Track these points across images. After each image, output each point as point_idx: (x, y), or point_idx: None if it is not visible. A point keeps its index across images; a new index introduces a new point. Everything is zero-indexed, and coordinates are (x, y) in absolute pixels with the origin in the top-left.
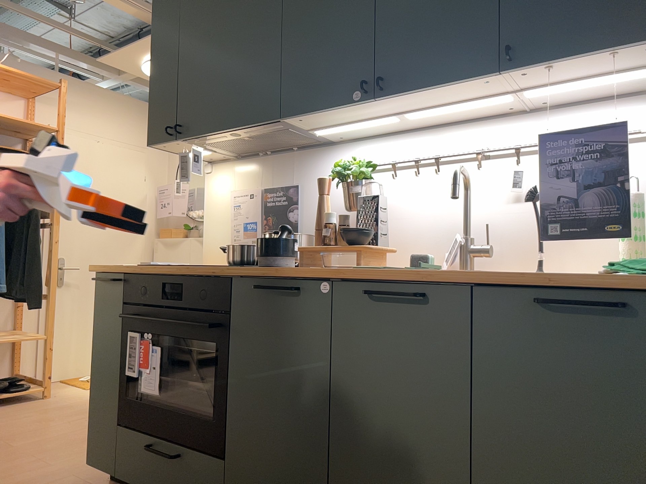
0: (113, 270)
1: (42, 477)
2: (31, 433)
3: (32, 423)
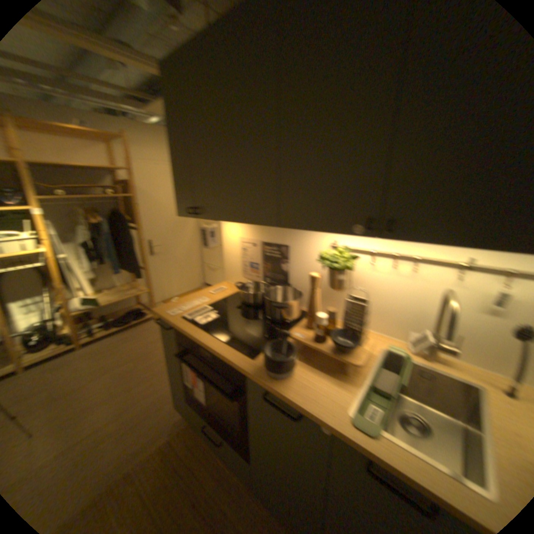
0: (164, 321)
1: (152, 403)
2: (147, 356)
3: (147, 345)
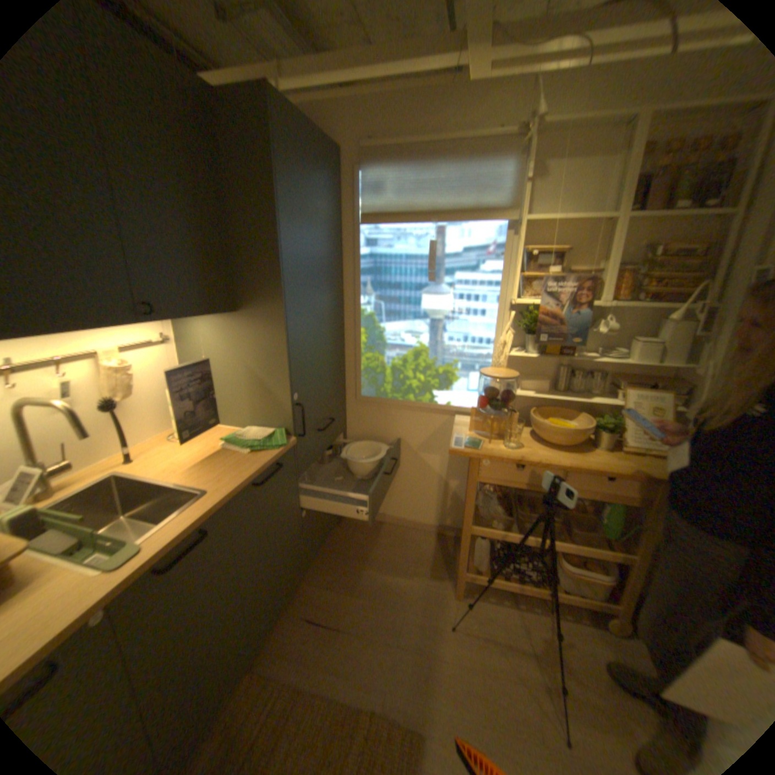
0: None
1: None
2: None
3: None
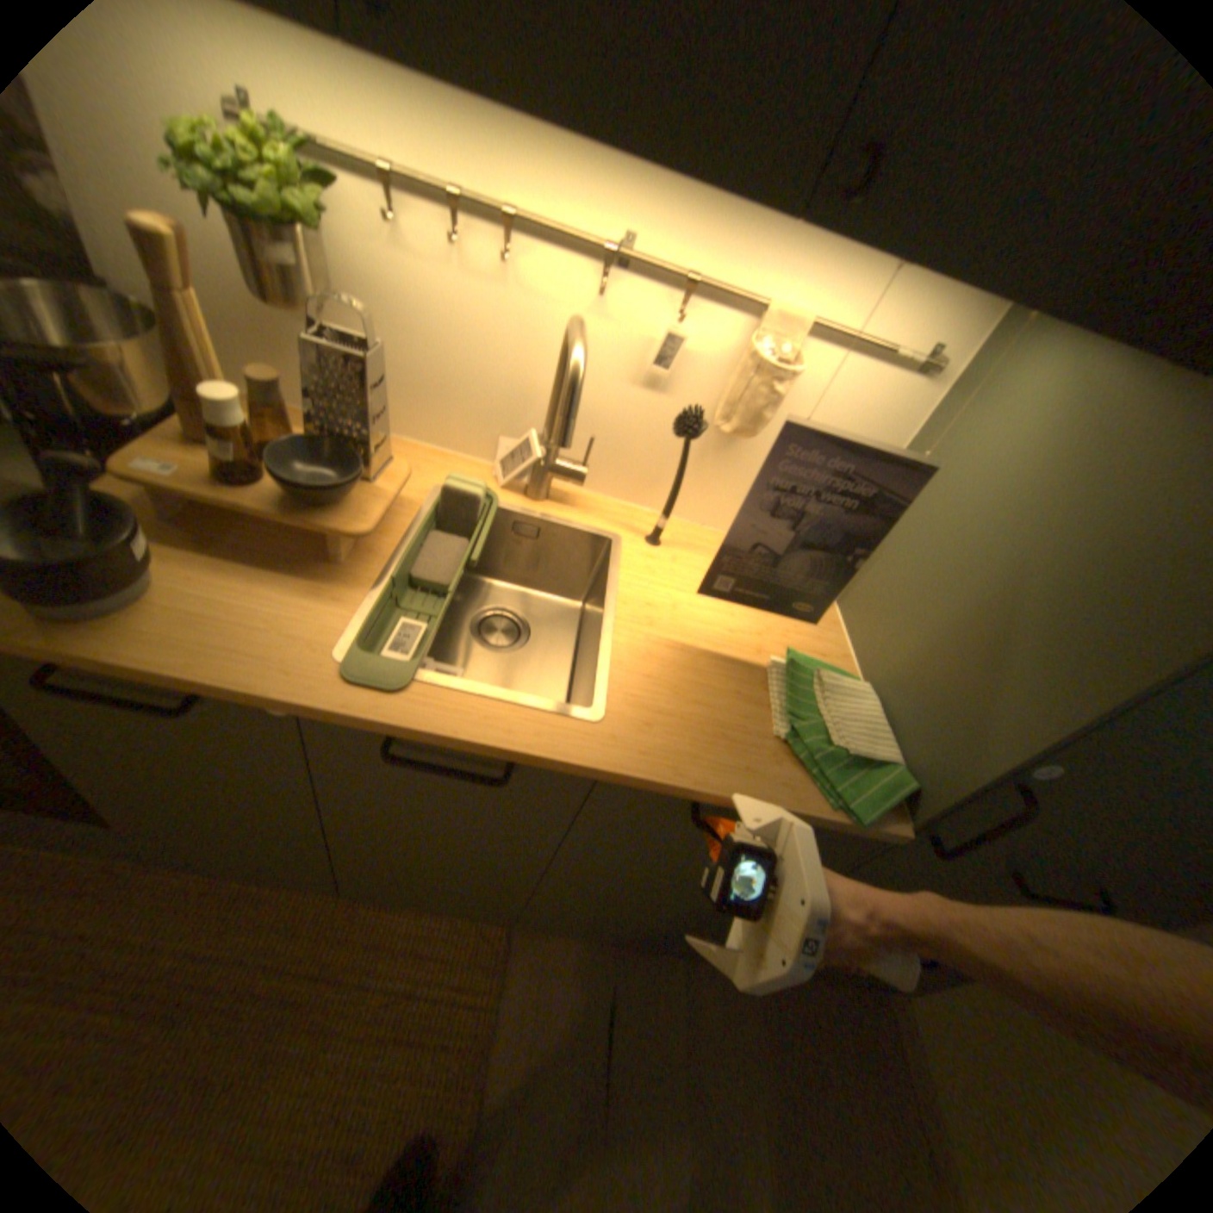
0: None
1: None
2: None
3: None
